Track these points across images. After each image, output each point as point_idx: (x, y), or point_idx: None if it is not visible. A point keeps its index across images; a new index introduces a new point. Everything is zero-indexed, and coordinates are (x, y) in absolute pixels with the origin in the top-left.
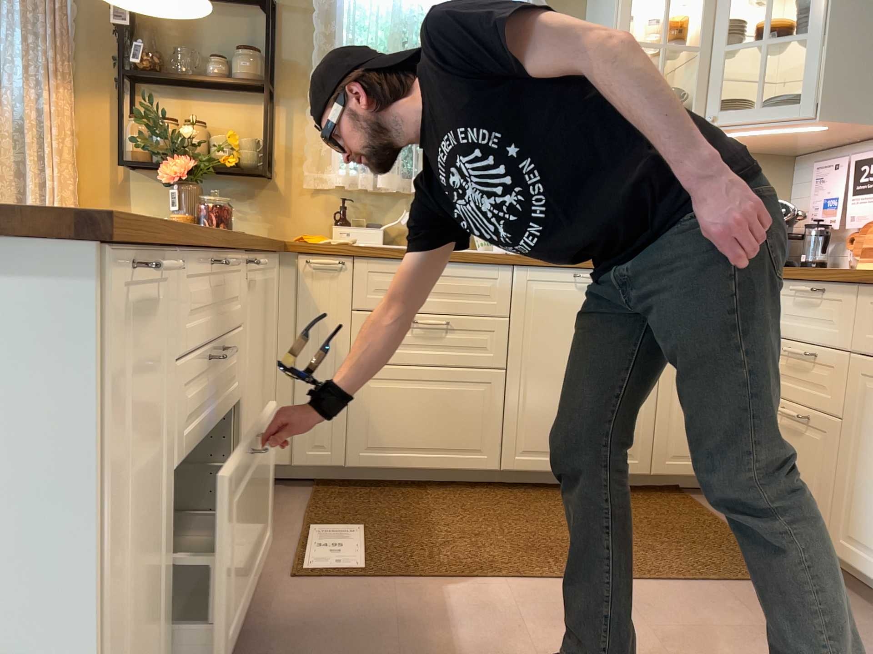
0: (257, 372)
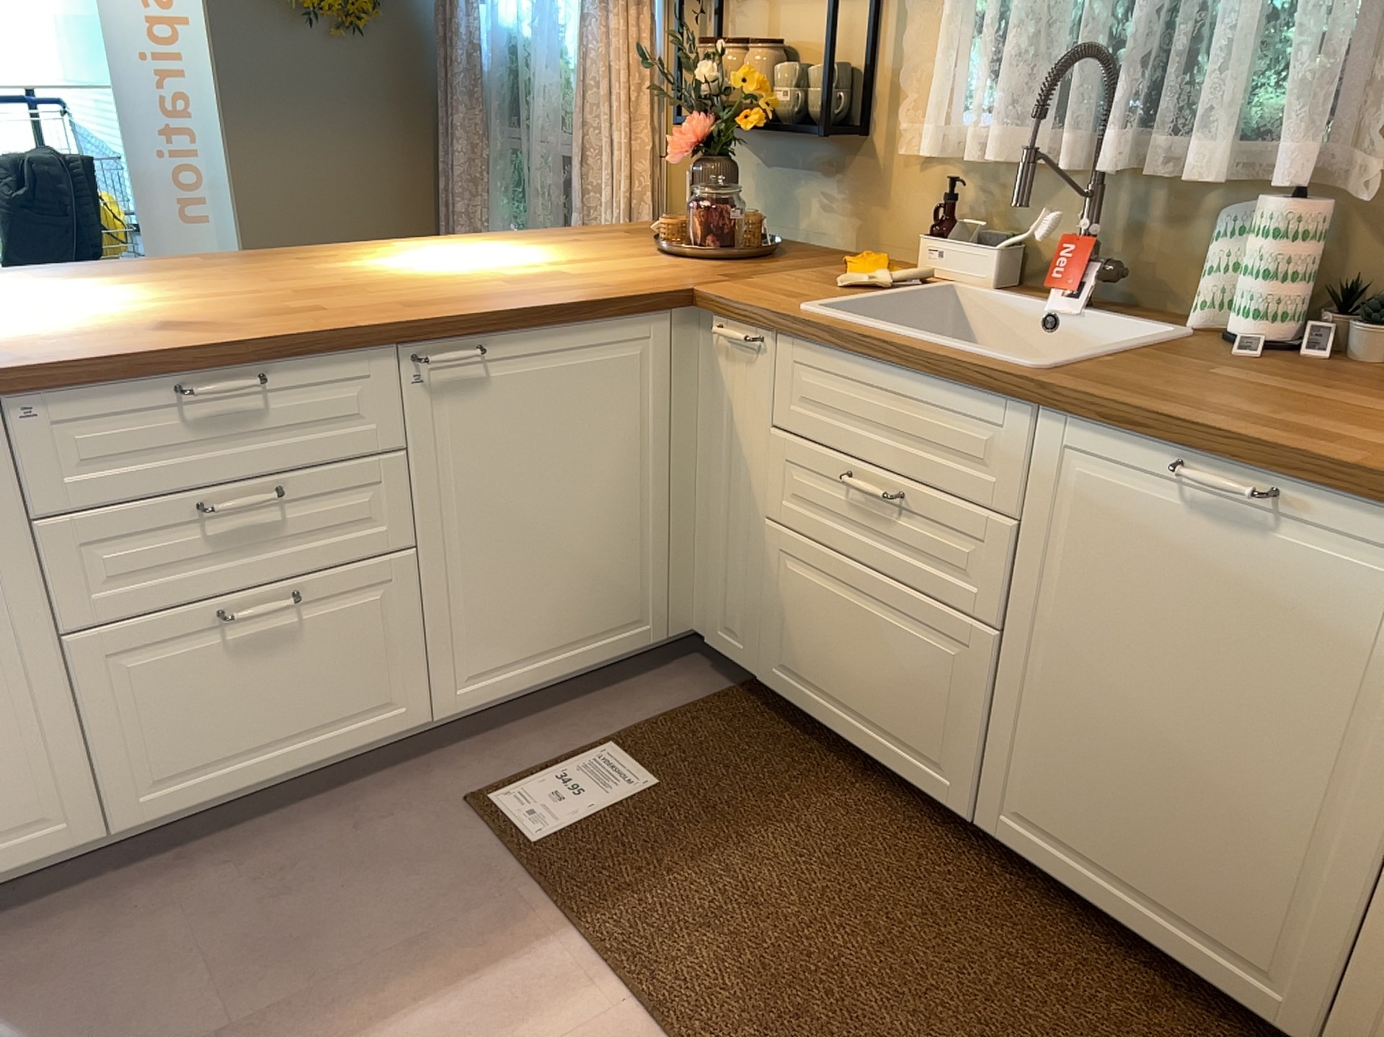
0: (541, 503)
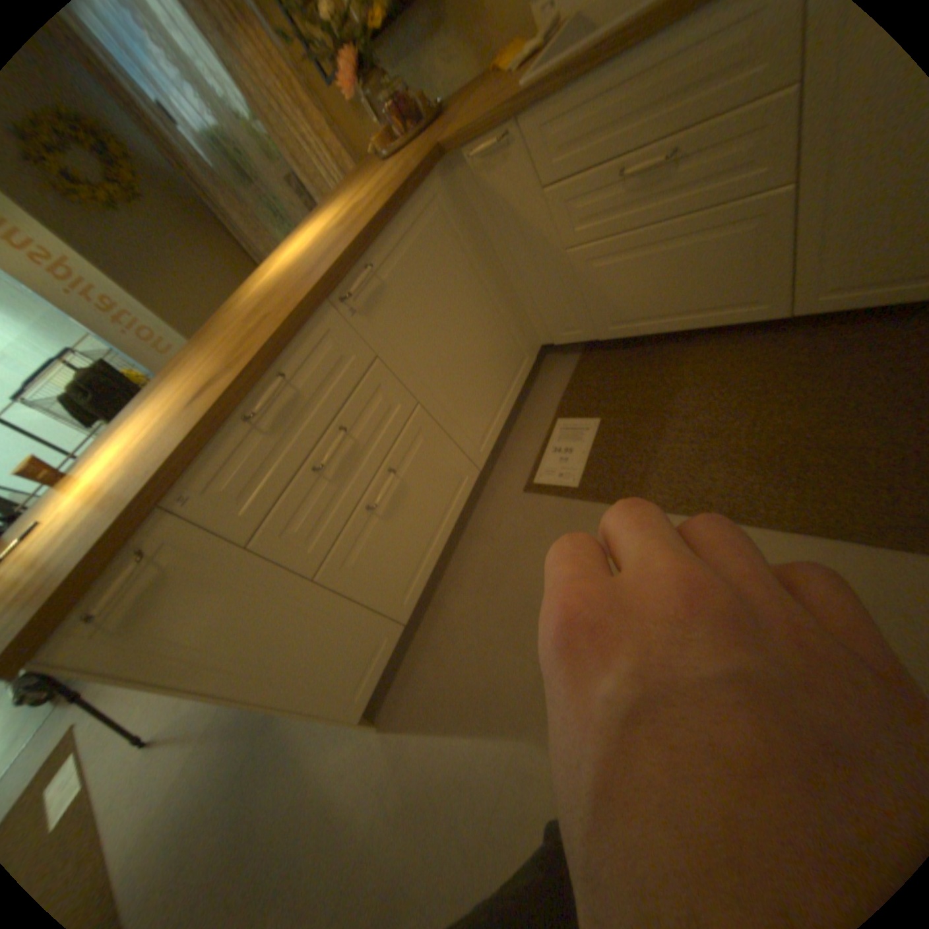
0: (453, 334)
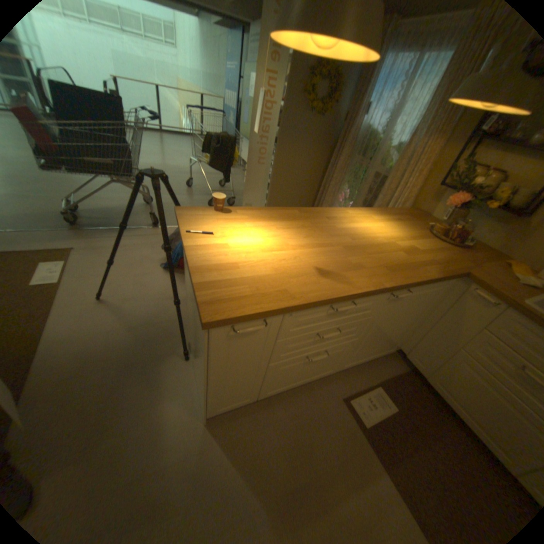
0: (393, 326)
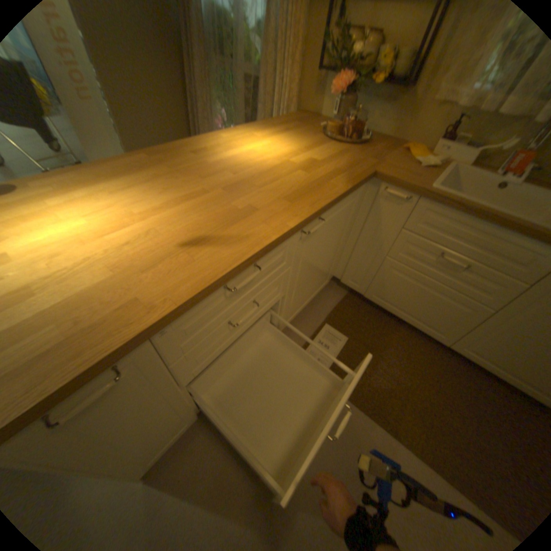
0: (317, 262)
